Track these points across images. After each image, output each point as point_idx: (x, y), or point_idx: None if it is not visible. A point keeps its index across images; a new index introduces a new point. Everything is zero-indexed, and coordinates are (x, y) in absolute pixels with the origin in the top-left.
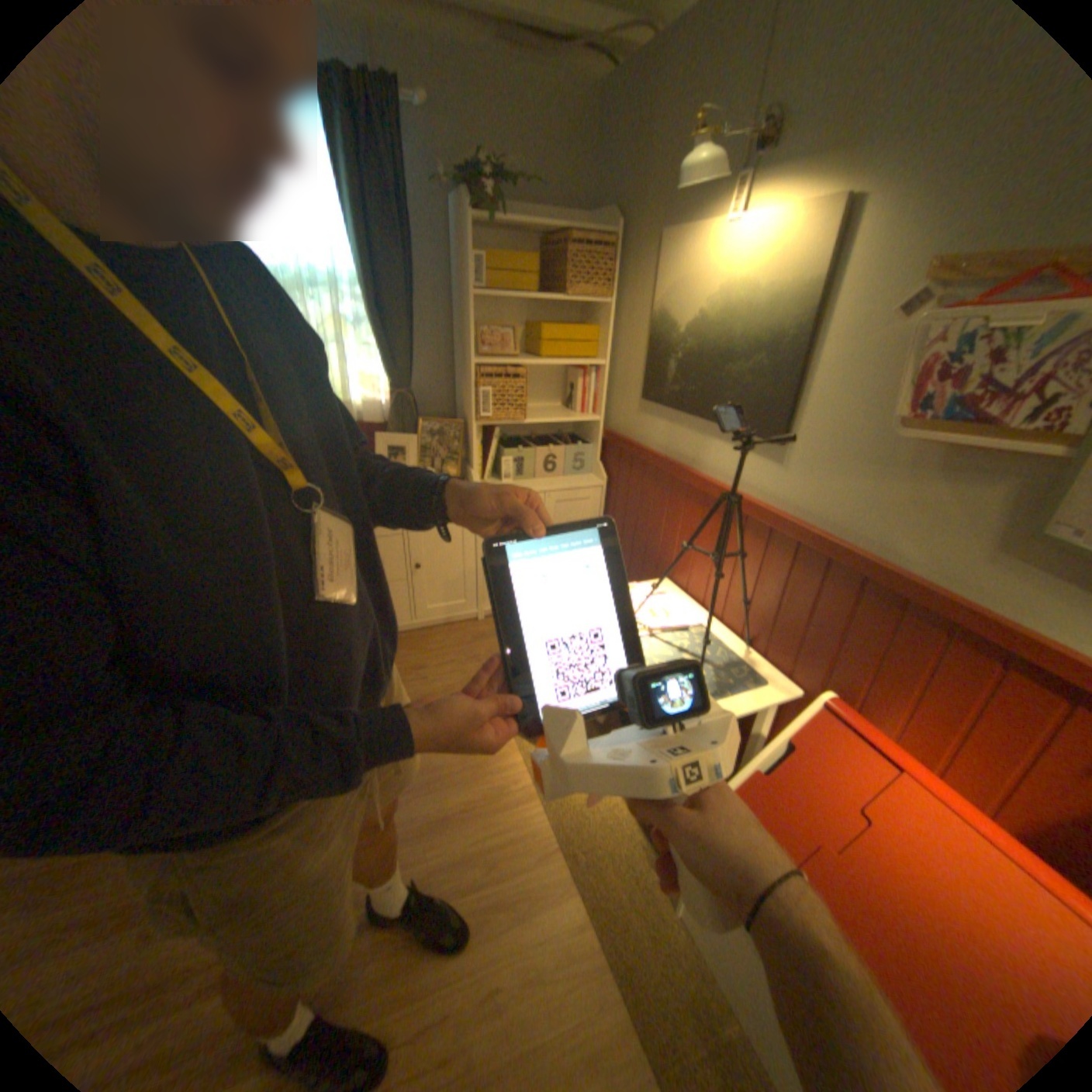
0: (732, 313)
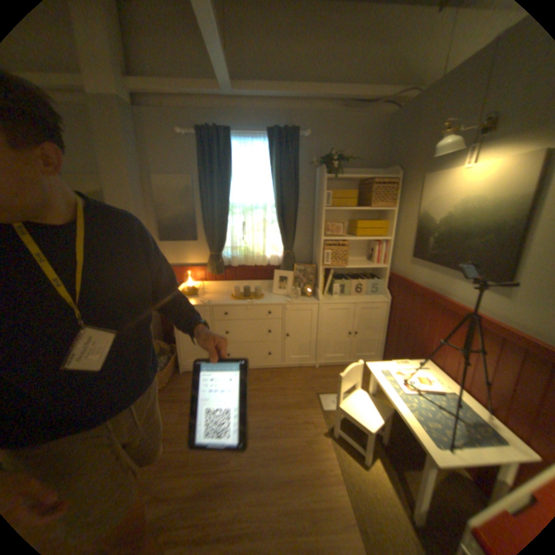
0: (469, 213)
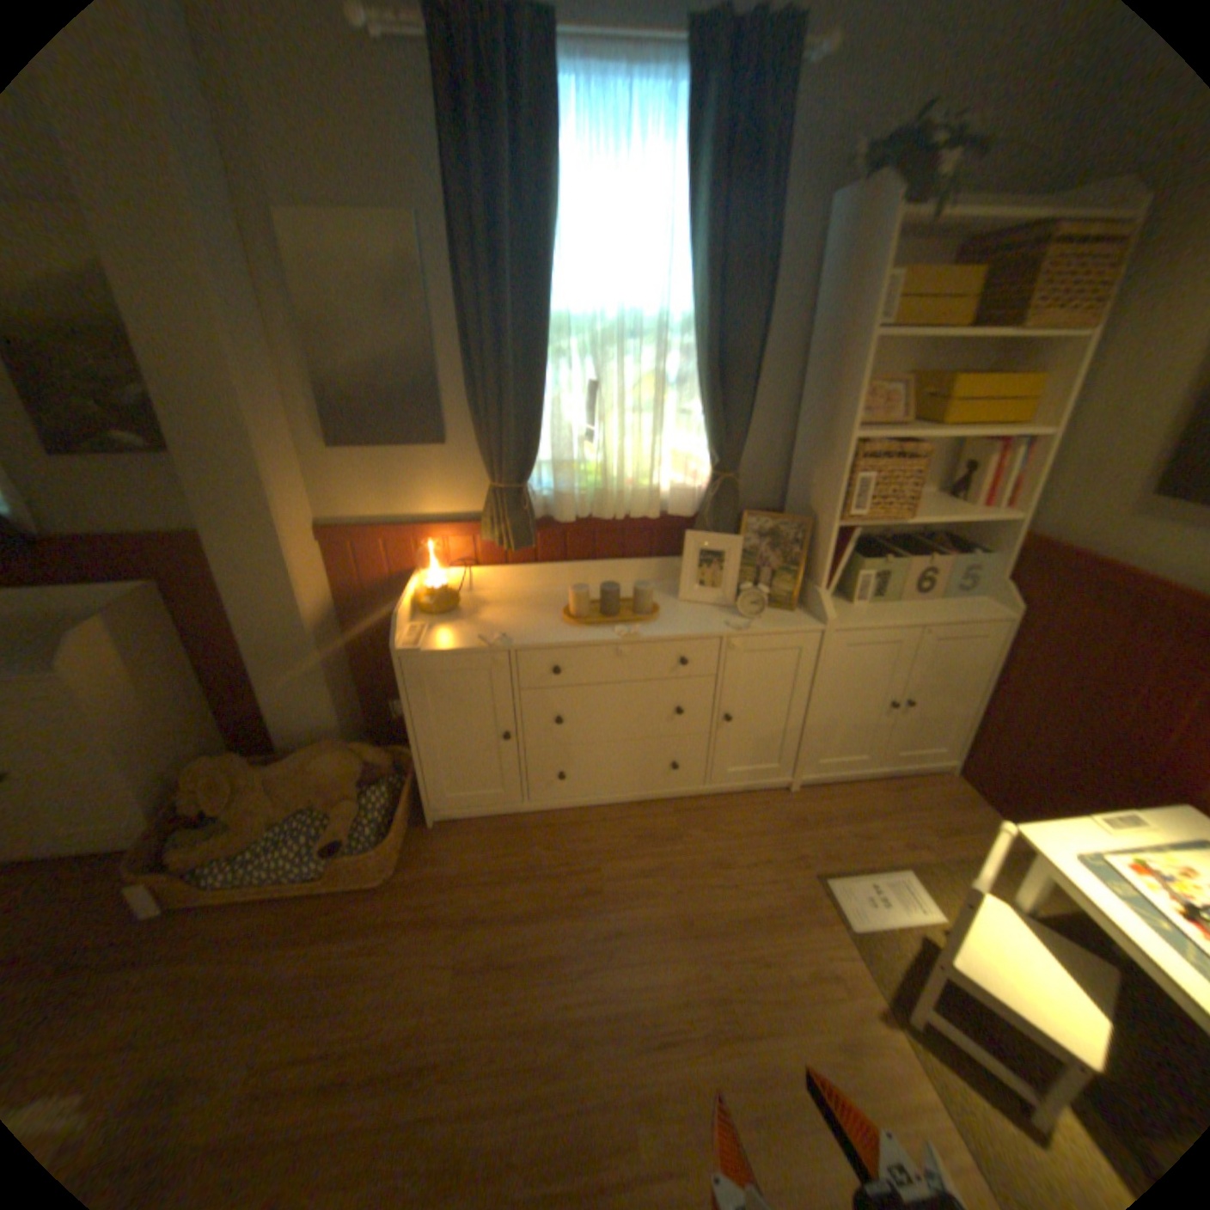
0: None
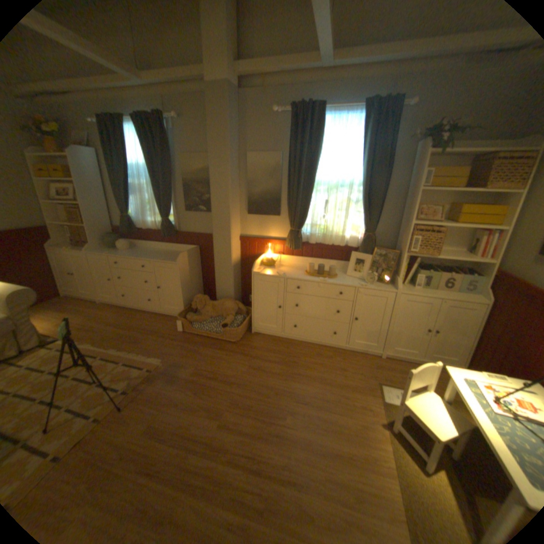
0: None
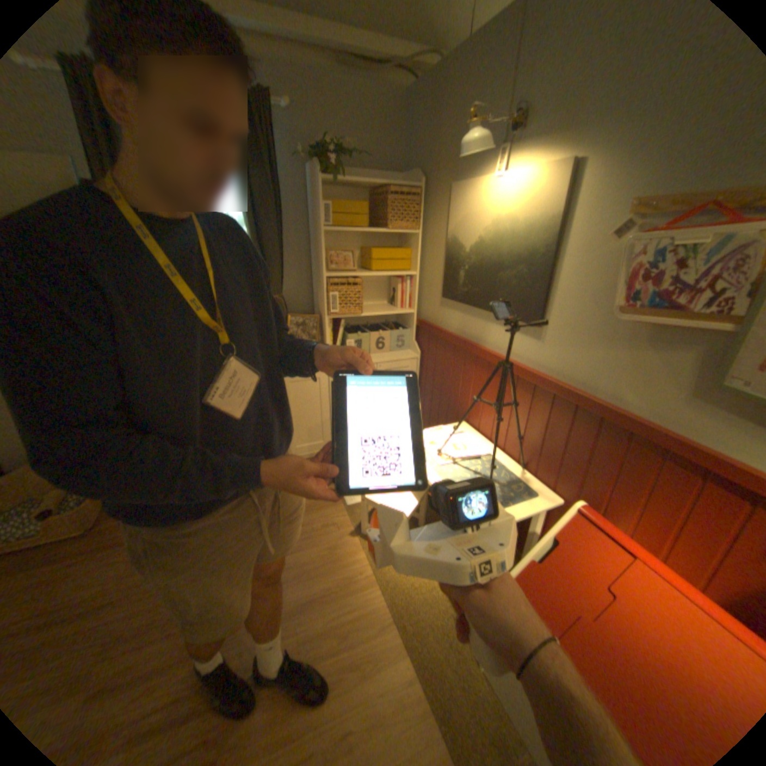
0: (501, 238)
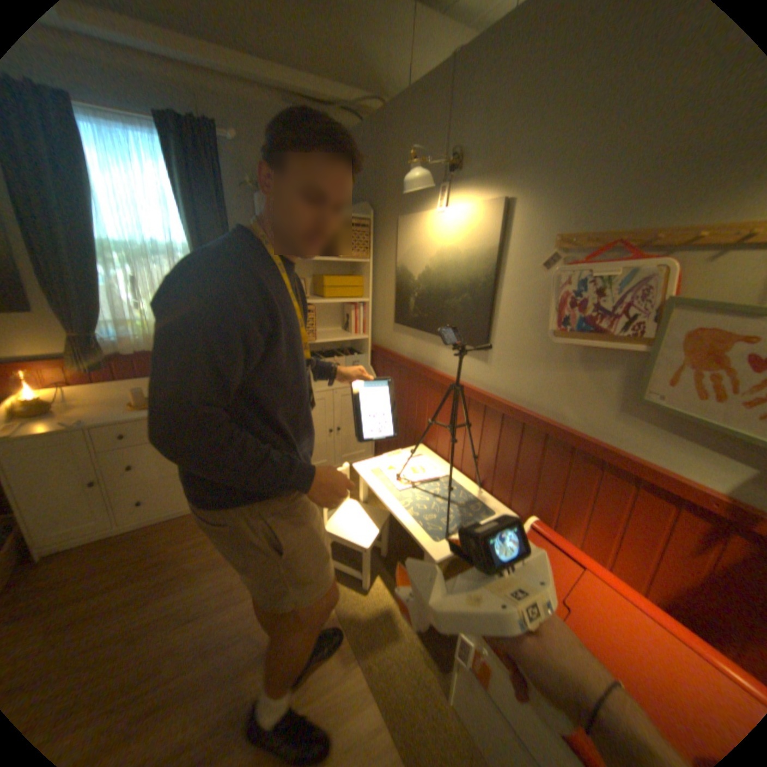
0: (445, 268)
